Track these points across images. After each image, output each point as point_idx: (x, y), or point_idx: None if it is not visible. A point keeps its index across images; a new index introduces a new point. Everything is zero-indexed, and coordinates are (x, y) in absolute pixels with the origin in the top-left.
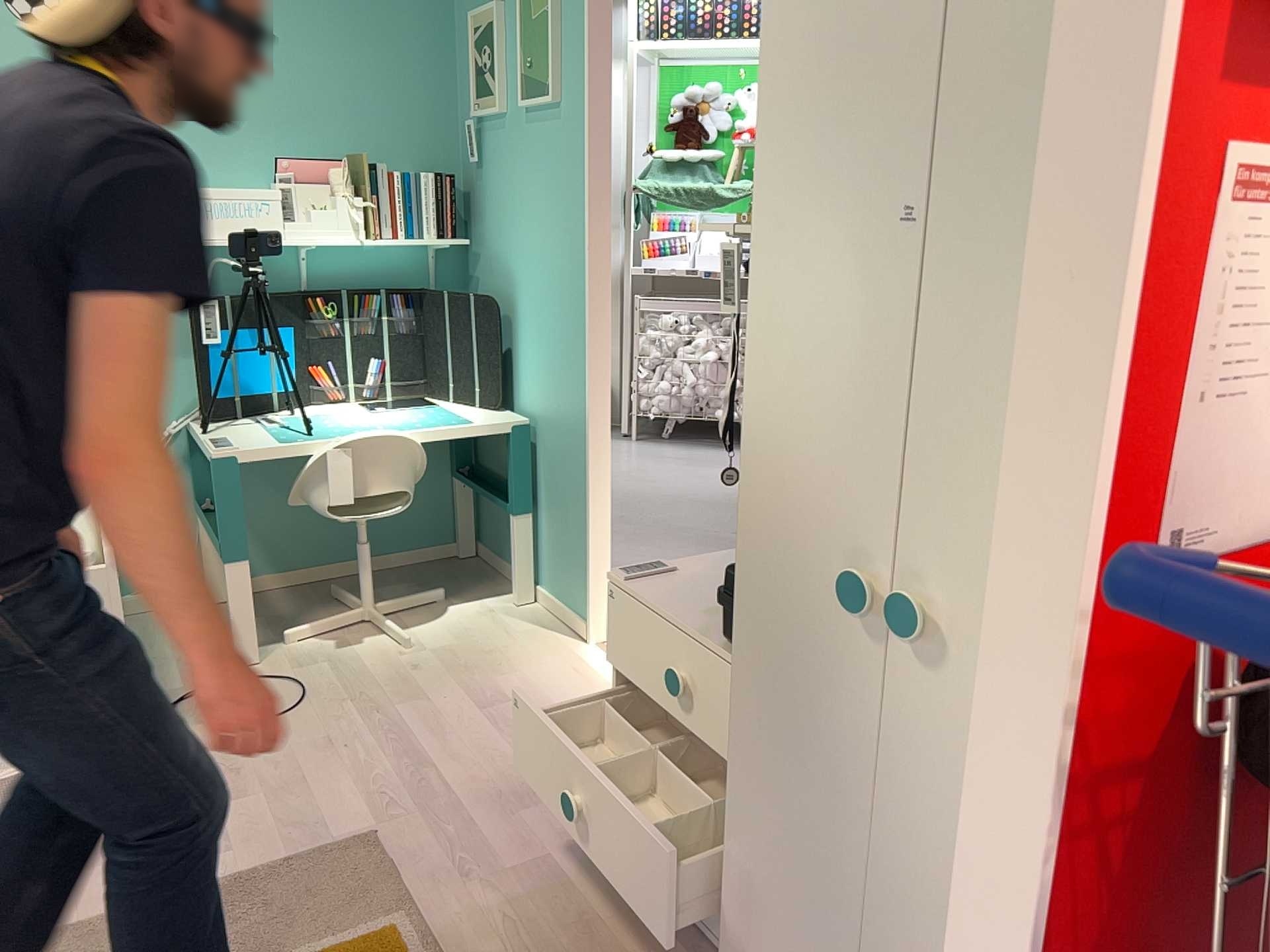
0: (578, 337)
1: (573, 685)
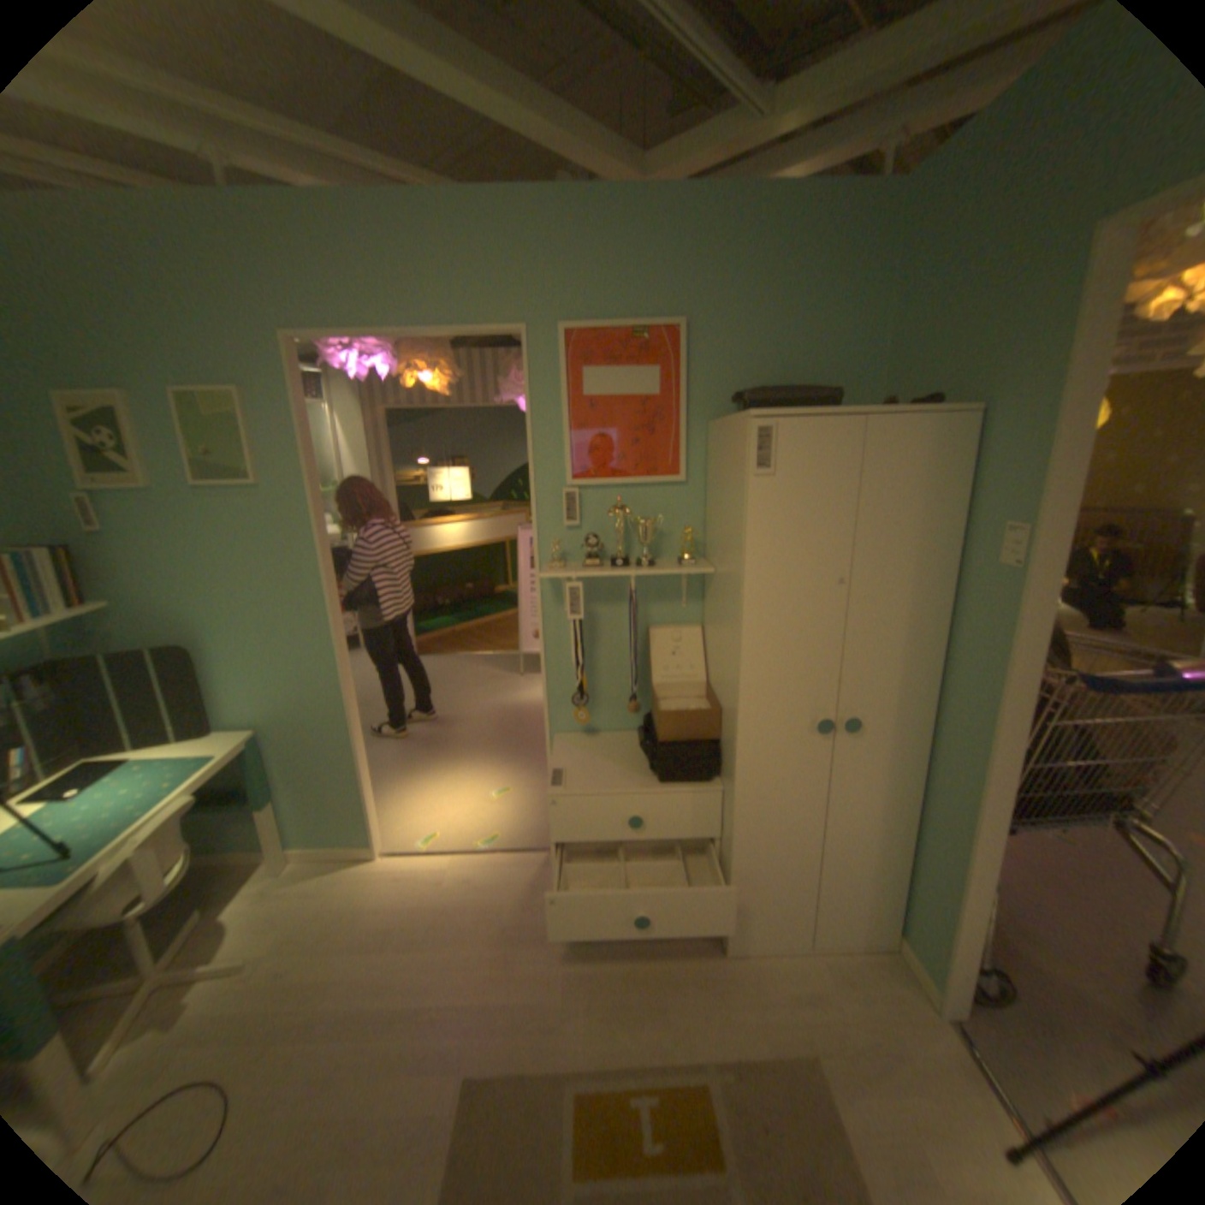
0: (320, 657)
1: (410, 889)
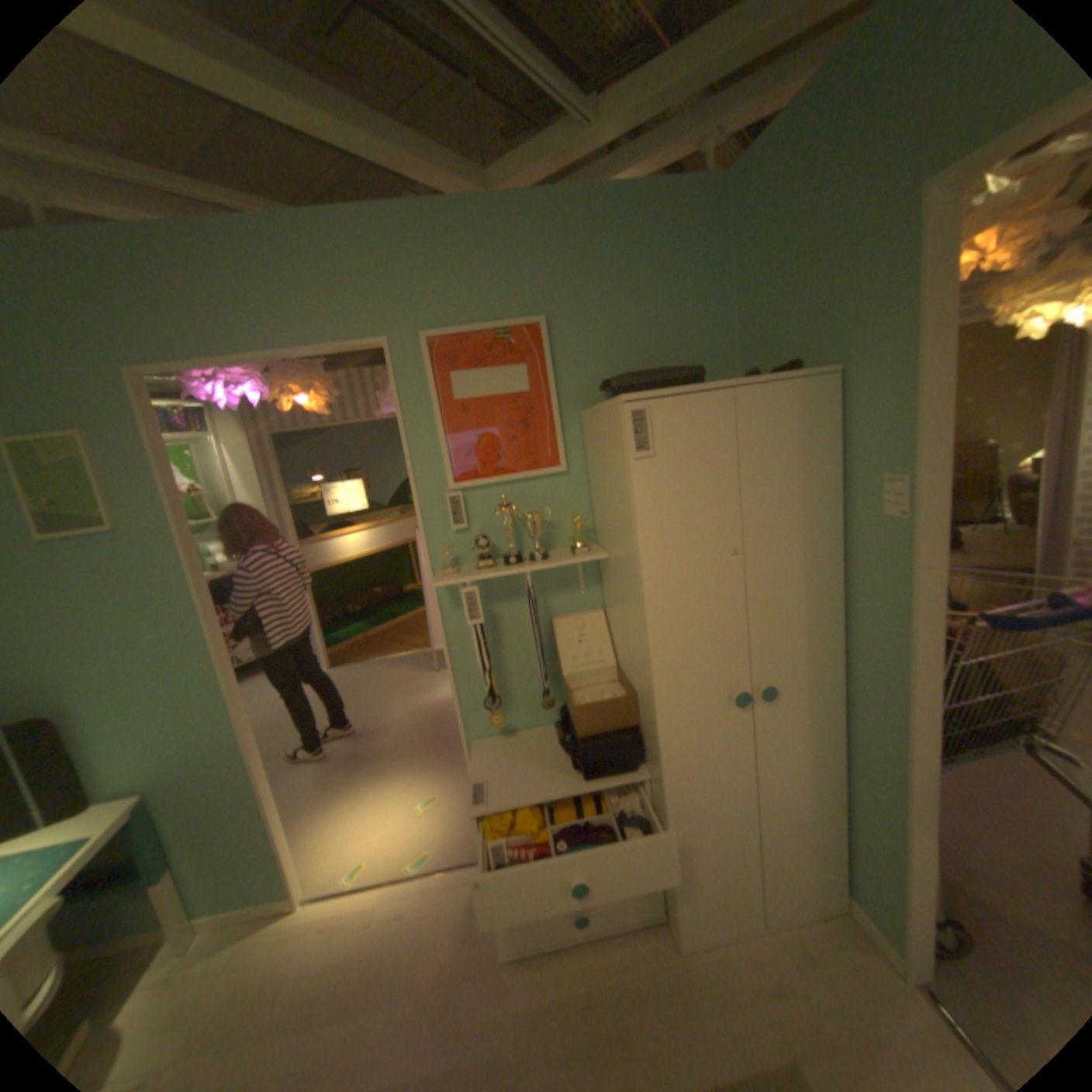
0: (208, 702)
1: (337, 939)
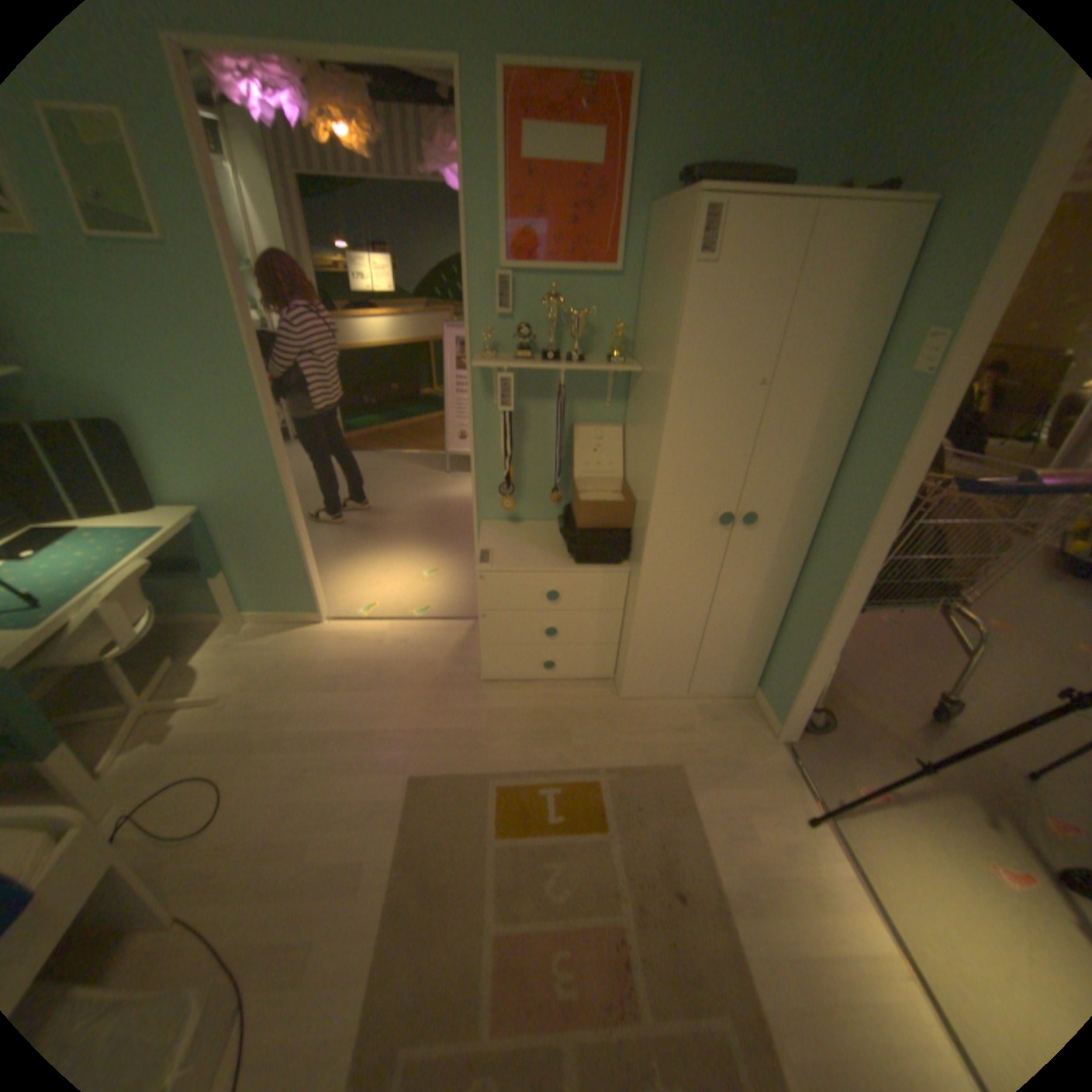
0: (255, 438)
1: (356, 645)
